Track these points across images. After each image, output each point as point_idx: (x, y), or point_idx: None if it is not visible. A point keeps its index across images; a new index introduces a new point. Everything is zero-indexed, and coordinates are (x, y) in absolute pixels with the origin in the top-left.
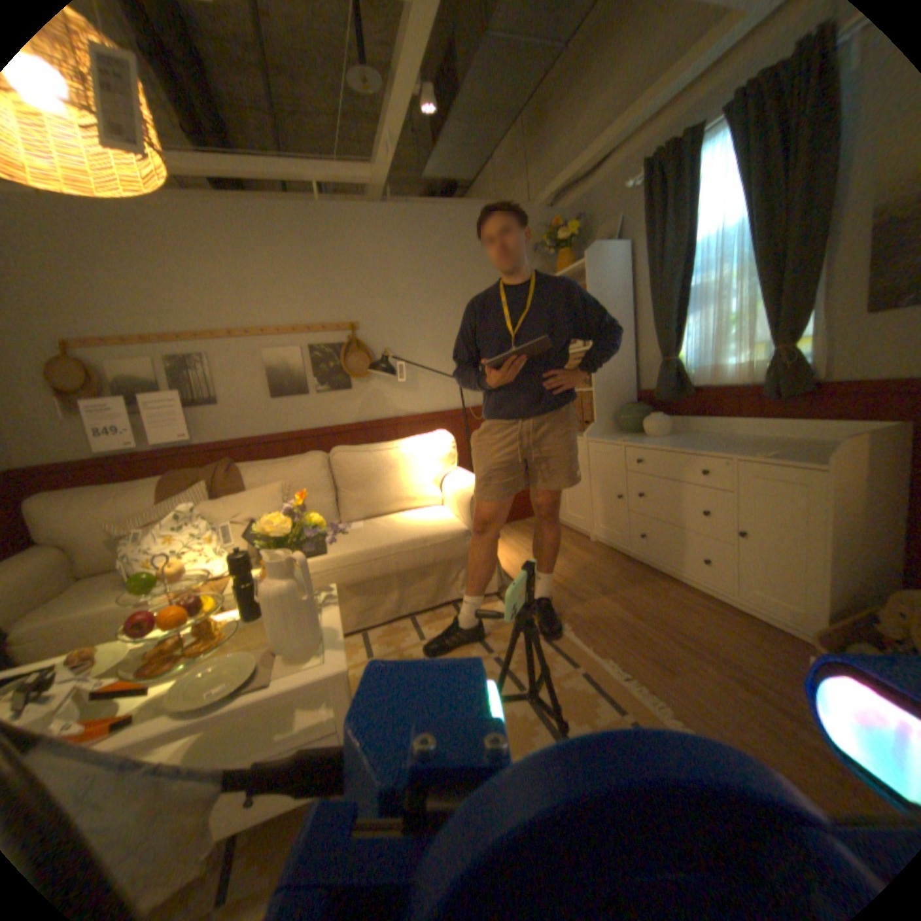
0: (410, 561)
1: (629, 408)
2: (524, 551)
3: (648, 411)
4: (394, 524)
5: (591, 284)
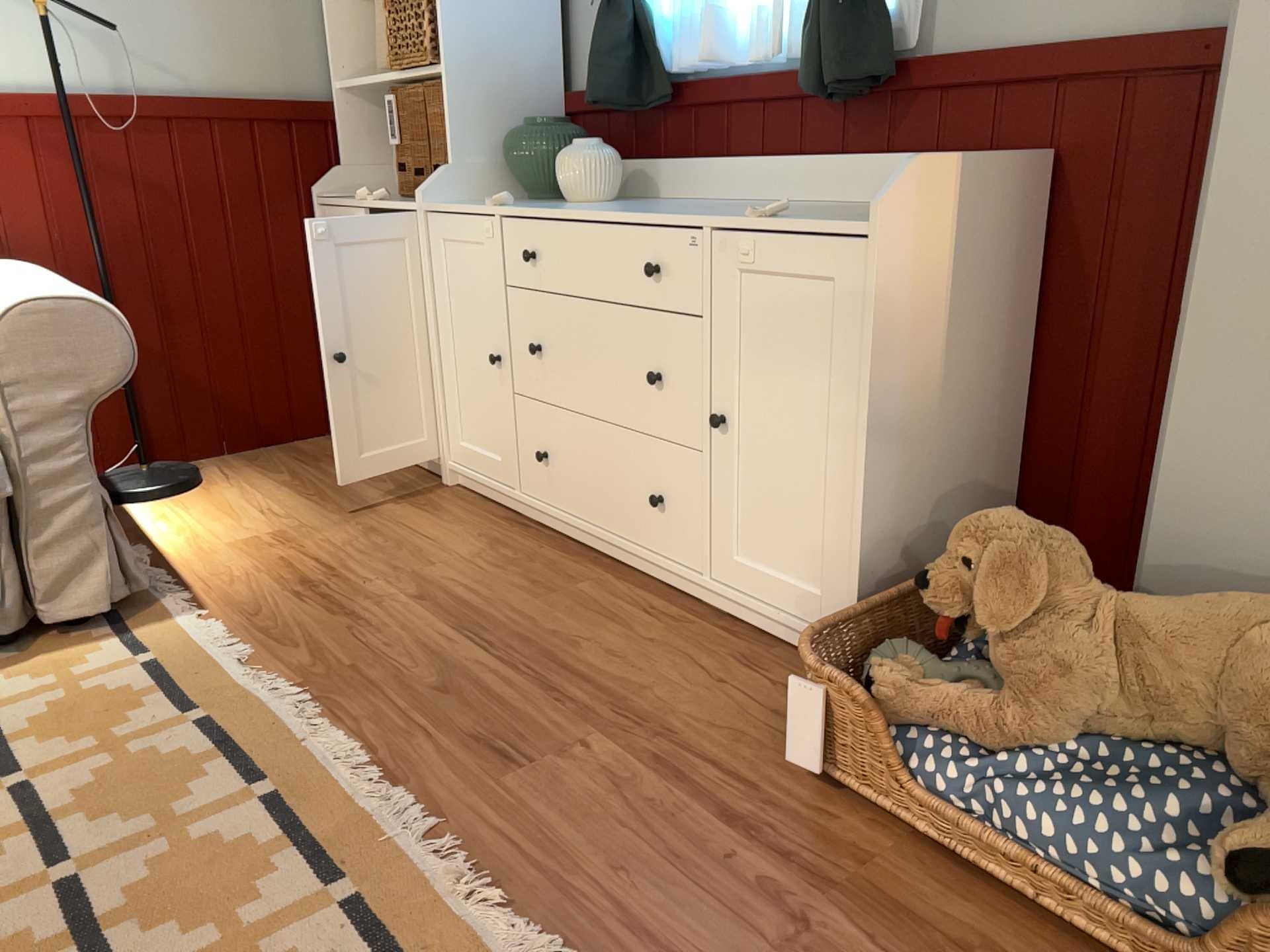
0: None
1: (528, 131)
2: (254, 515)
3: (573, 142)
4: None
5: None
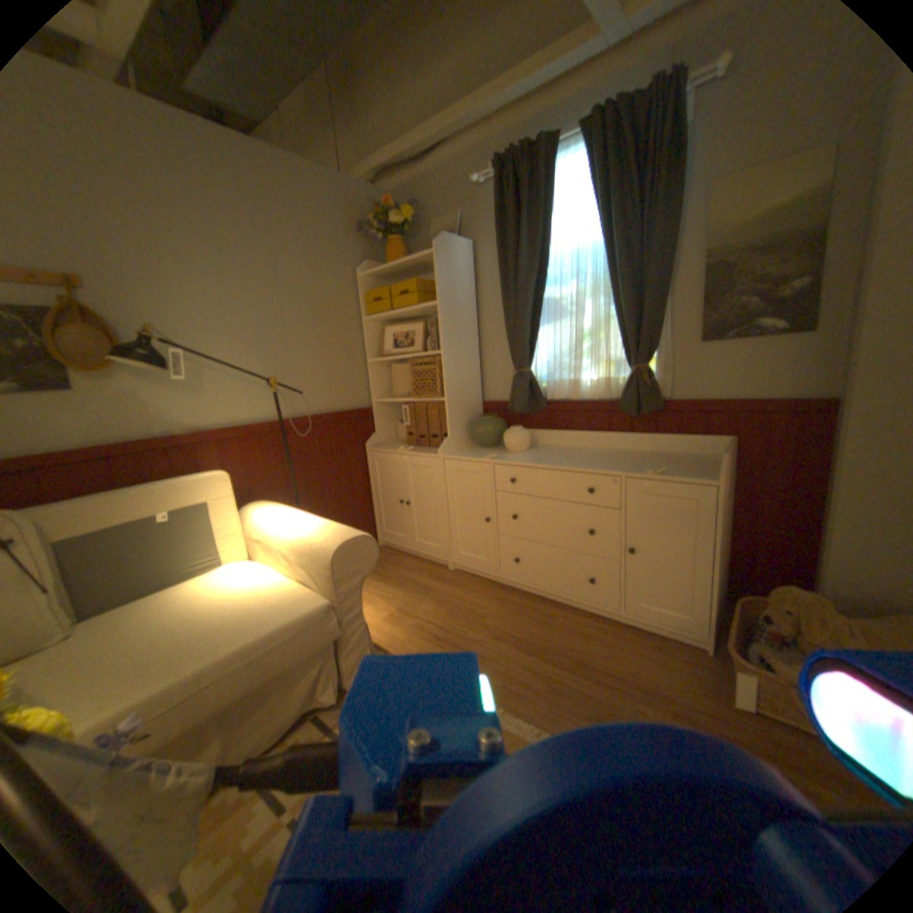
0: (243, 685)
1: (485, 421)
2: (378, 600)
3: (503, 424)
4: (196, 621)
5: (433, 281)
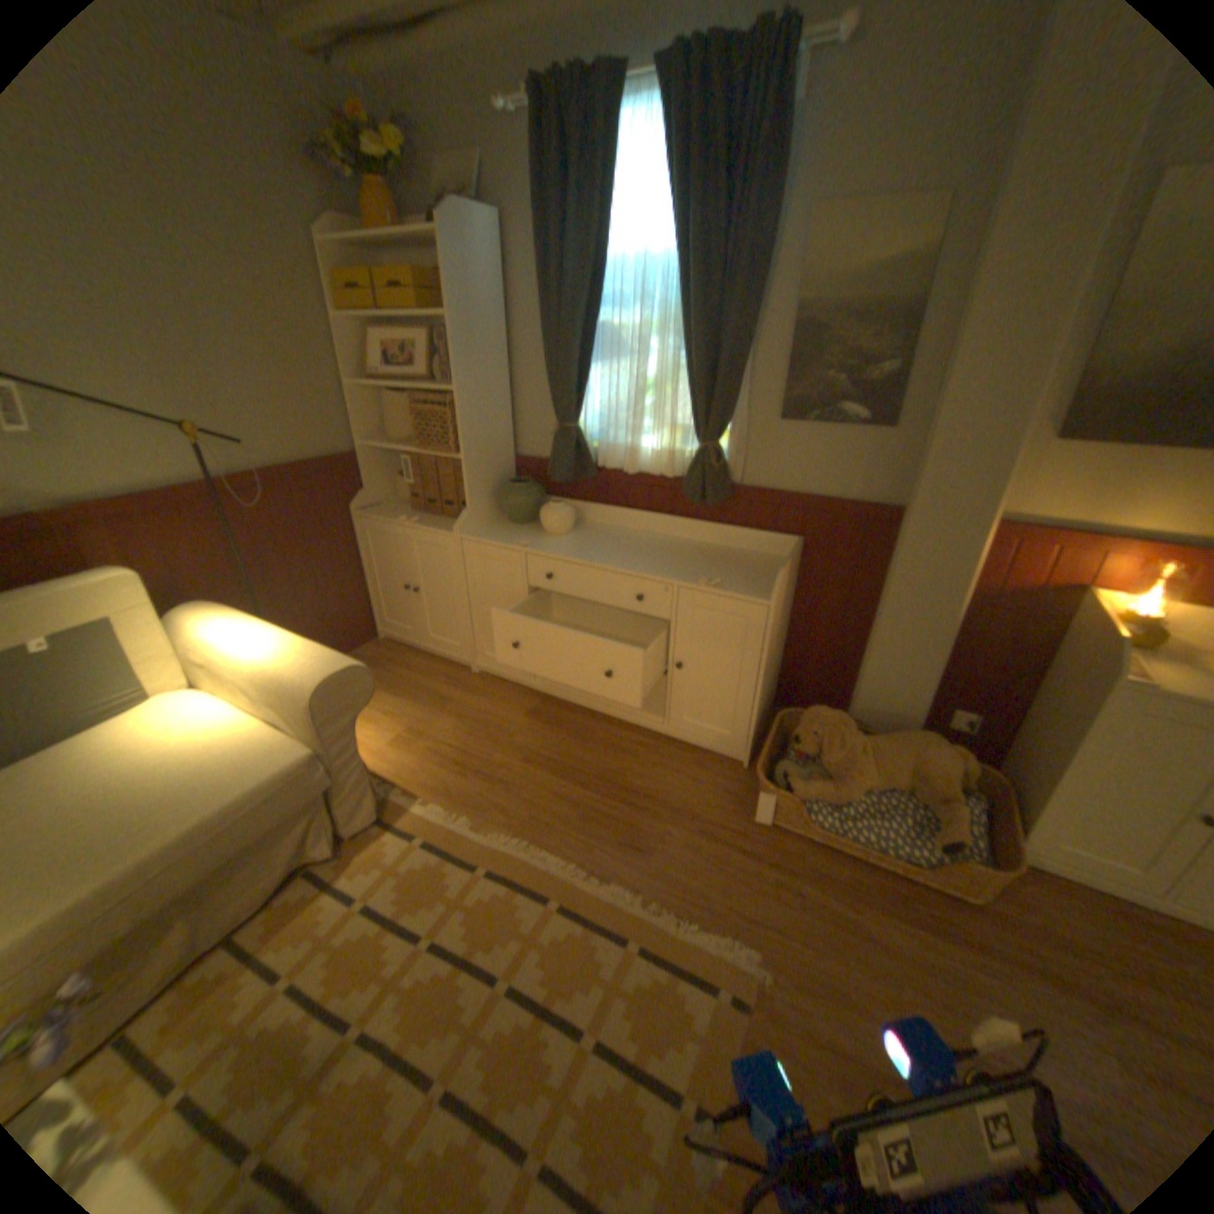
0: (207, 862)
1: (517, 491)
2: (381, 717)
3: (541, 495)
4: (126, 790)
5: (440, 273)
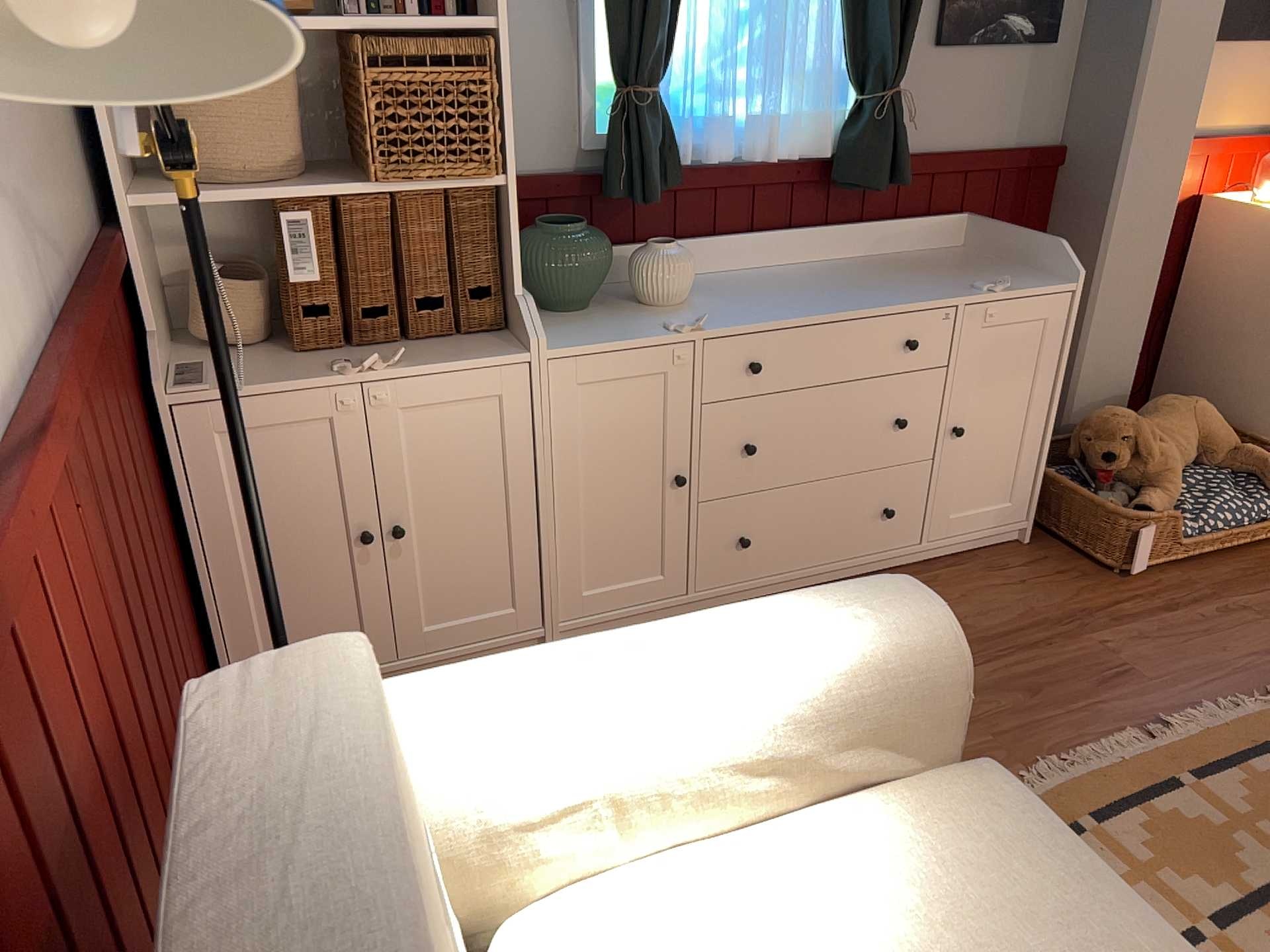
0: None
1: (587, 238)
2: None
3: (606, 240)
4: None
5: None
